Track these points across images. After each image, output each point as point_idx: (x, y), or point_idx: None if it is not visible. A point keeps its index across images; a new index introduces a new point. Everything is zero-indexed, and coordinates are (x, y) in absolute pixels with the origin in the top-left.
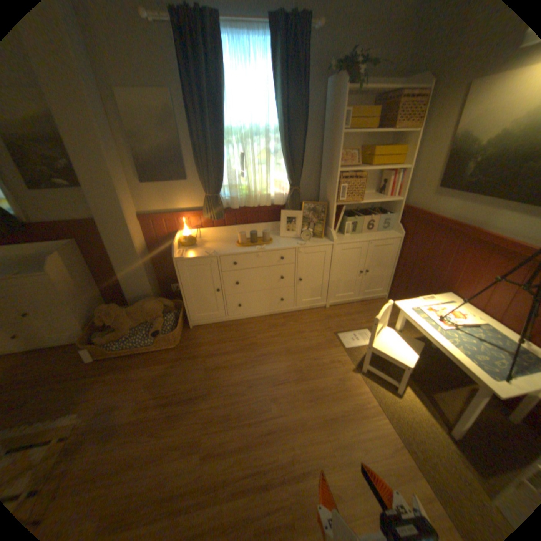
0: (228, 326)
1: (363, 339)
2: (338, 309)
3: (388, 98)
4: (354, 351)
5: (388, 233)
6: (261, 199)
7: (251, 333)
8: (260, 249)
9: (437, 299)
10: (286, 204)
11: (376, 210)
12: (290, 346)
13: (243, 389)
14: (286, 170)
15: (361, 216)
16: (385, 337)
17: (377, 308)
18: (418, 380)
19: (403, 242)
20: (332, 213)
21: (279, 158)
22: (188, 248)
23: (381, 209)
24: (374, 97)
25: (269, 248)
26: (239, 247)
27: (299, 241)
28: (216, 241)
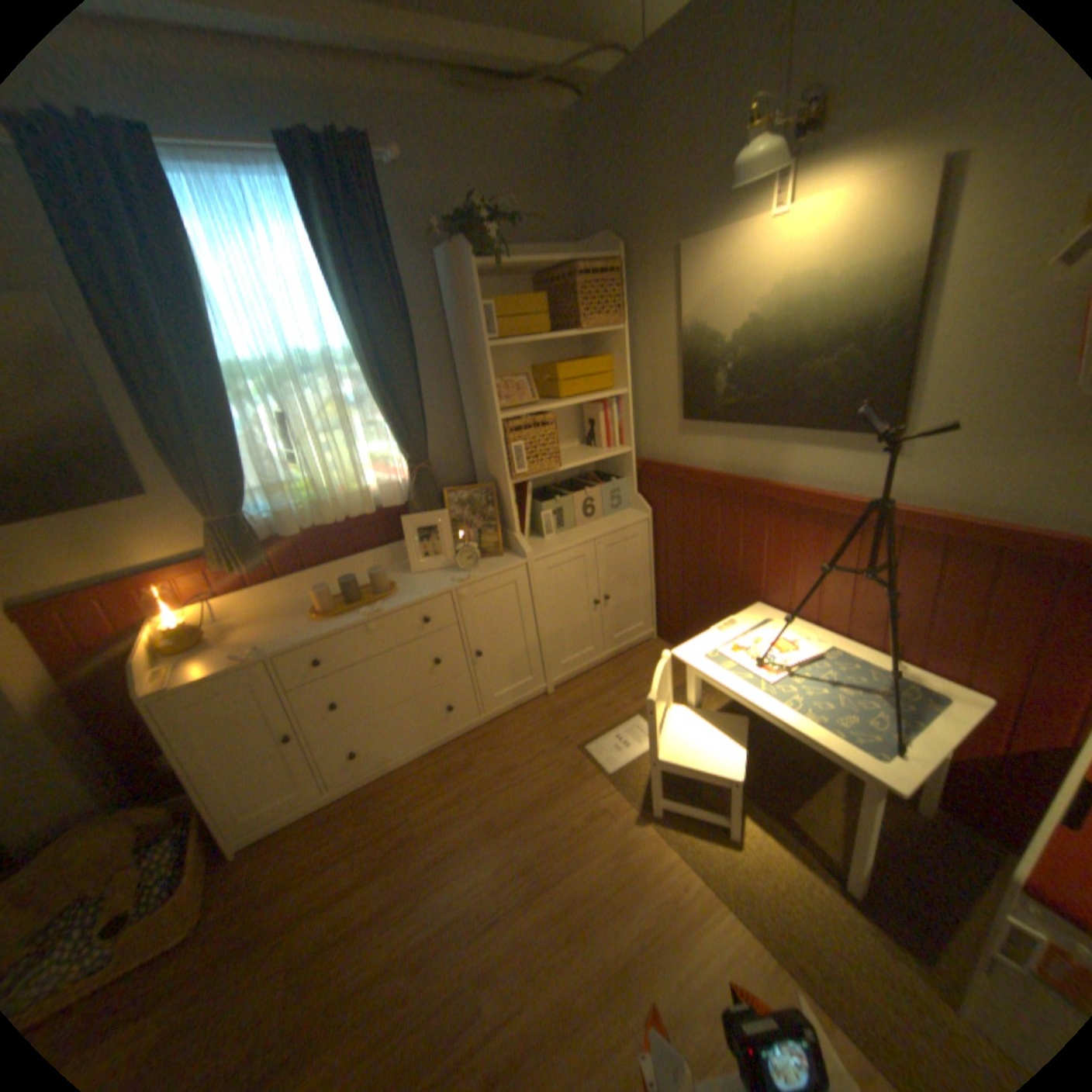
0: (333, 817)
1: (636, 741)
2: (573, 689)
3: (554, 278)
4: (626, 776)
5: (623, 517)
6: (351, 502)
7: (393, 814)
8: (369, 614)
9: (739, 623)
10: (409, 501)
11: (589, 477)
12: (491, 815)
13: (400, 984)
14: (392, 433)
15: (567, 495)
16: (675, 729)
17: (645, 664)
18: (757, 794)
19: (653, 526)
20: (509, 502)
21: (371, 411)
22: (182, 658)
23: (598, 474)
24: (530, 279)
25: (392, 605)
26: (319, 620)
27: (455, 574)
28: (257, 621)
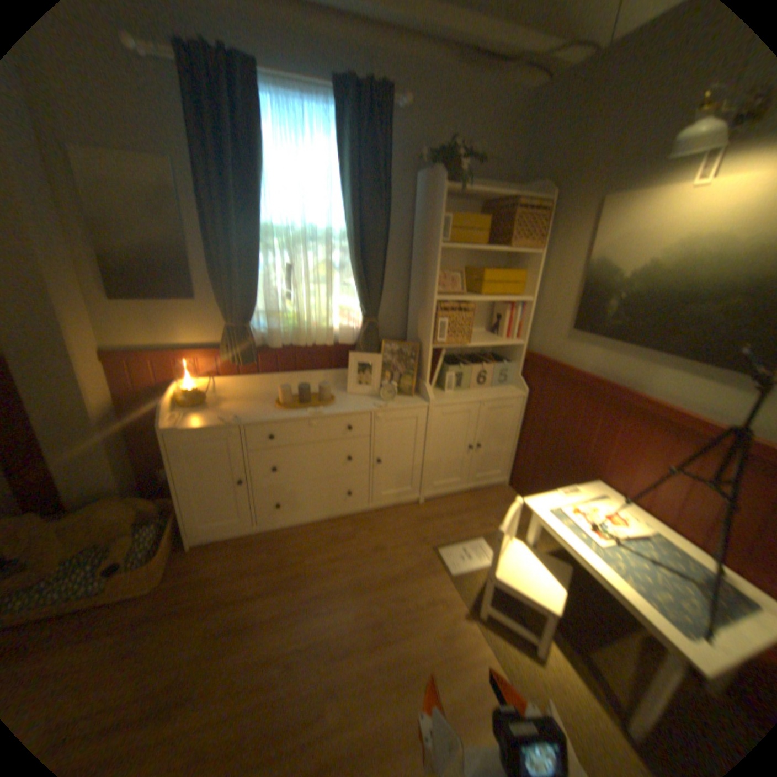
0: (256, 545)
1: (478, 558)
2: (438, 506)
3: (499, 207)
4: (465, 581)
5: (506, 391)
6: (320, 335)
7: (296, 556)
8: (314, 414)
9: (583, 493)
10: (358, 344)
11: (488, 356)
12: (362, 578)
13: (275, 676)
14: (359, 295)
15: (469, 365)
16: (513, 559)
17: (496, 503)
18: (566, 628)
19: (528, 403)
20: (427, 361)
21: (348, 276)
22: (191, 412)
23: (494, 355)
24: (481, 205)
25: (330, 412)
26: (281, 410)
27: (377, 402)
28: (241, 400)
